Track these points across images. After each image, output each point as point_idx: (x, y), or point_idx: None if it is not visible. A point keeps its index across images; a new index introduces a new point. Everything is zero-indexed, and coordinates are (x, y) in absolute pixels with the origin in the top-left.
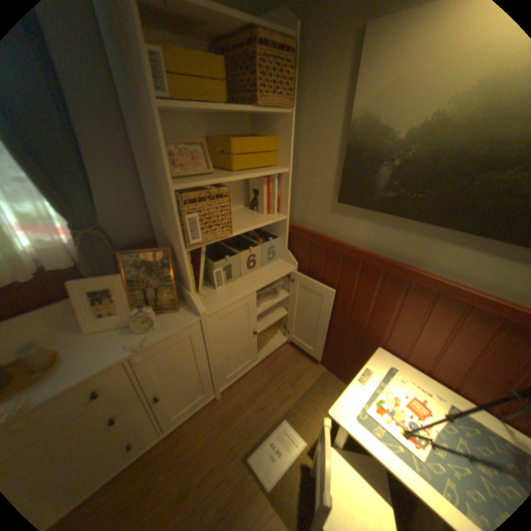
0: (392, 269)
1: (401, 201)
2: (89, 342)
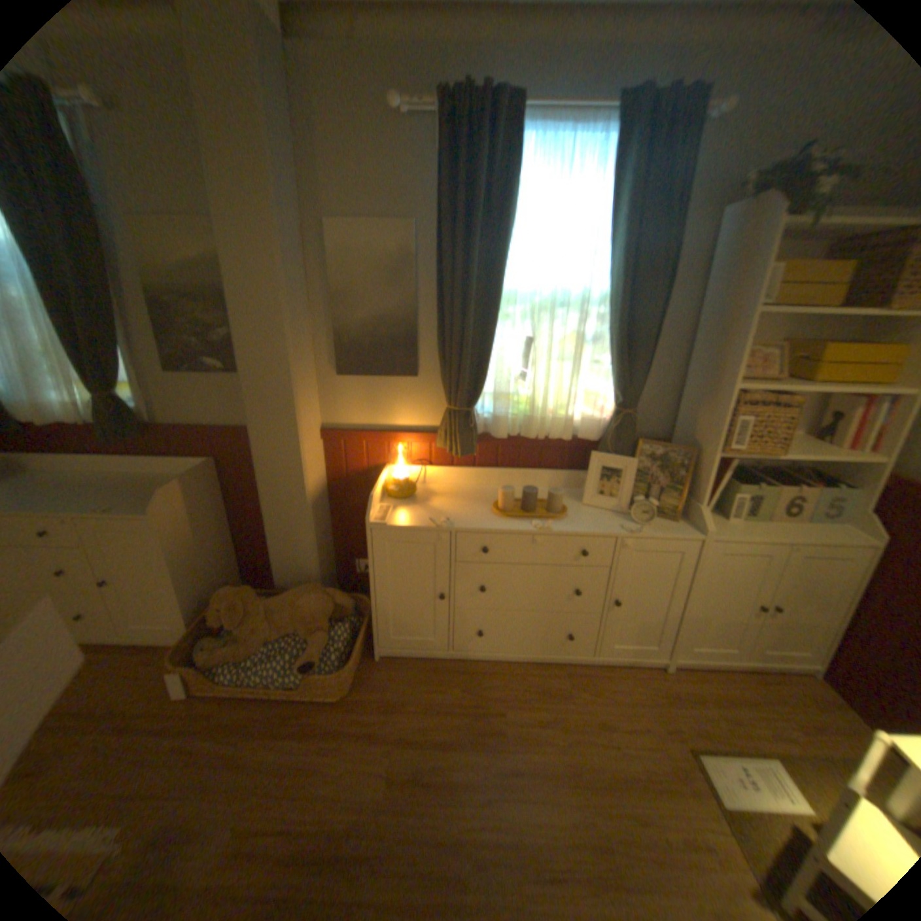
0: None
1: None
2: (585, 512)
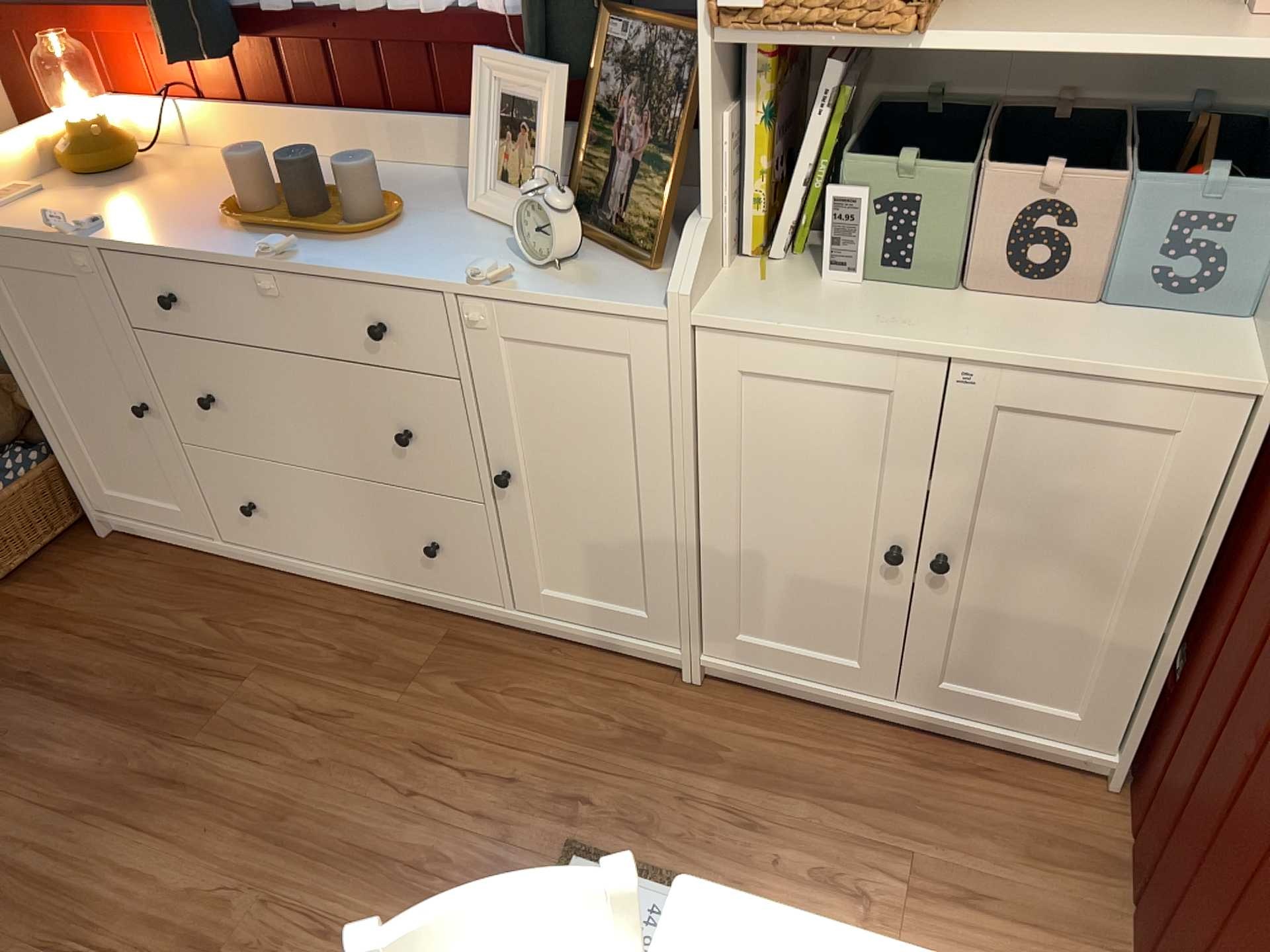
0: None
1: None
2: (456, 226)
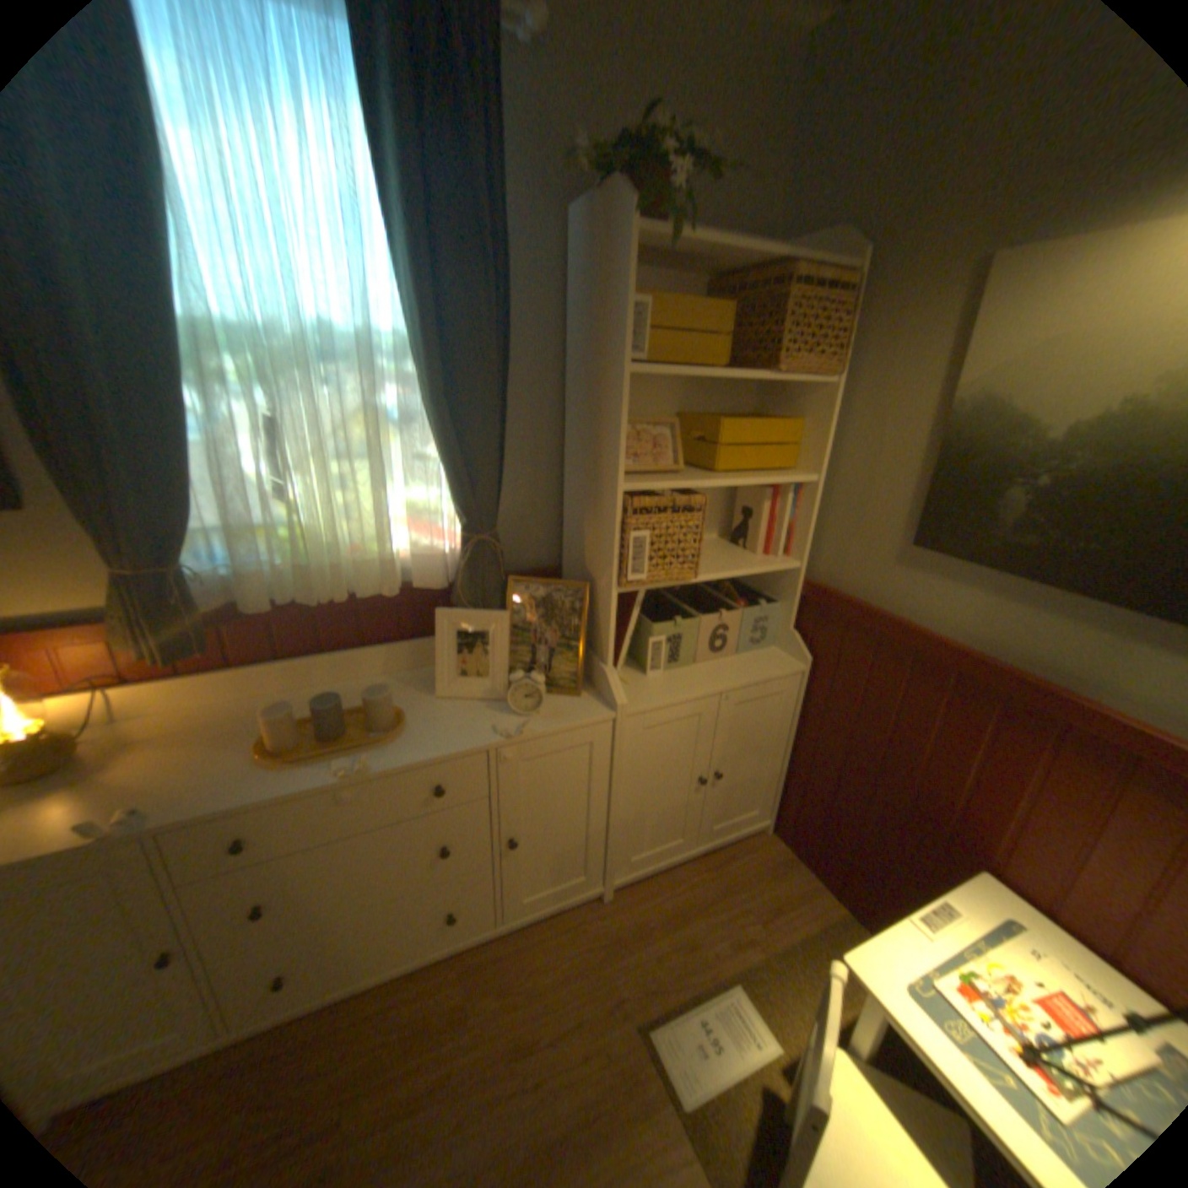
0: (1024, 692)
1: (1052, 554)
2: (440, 711)
